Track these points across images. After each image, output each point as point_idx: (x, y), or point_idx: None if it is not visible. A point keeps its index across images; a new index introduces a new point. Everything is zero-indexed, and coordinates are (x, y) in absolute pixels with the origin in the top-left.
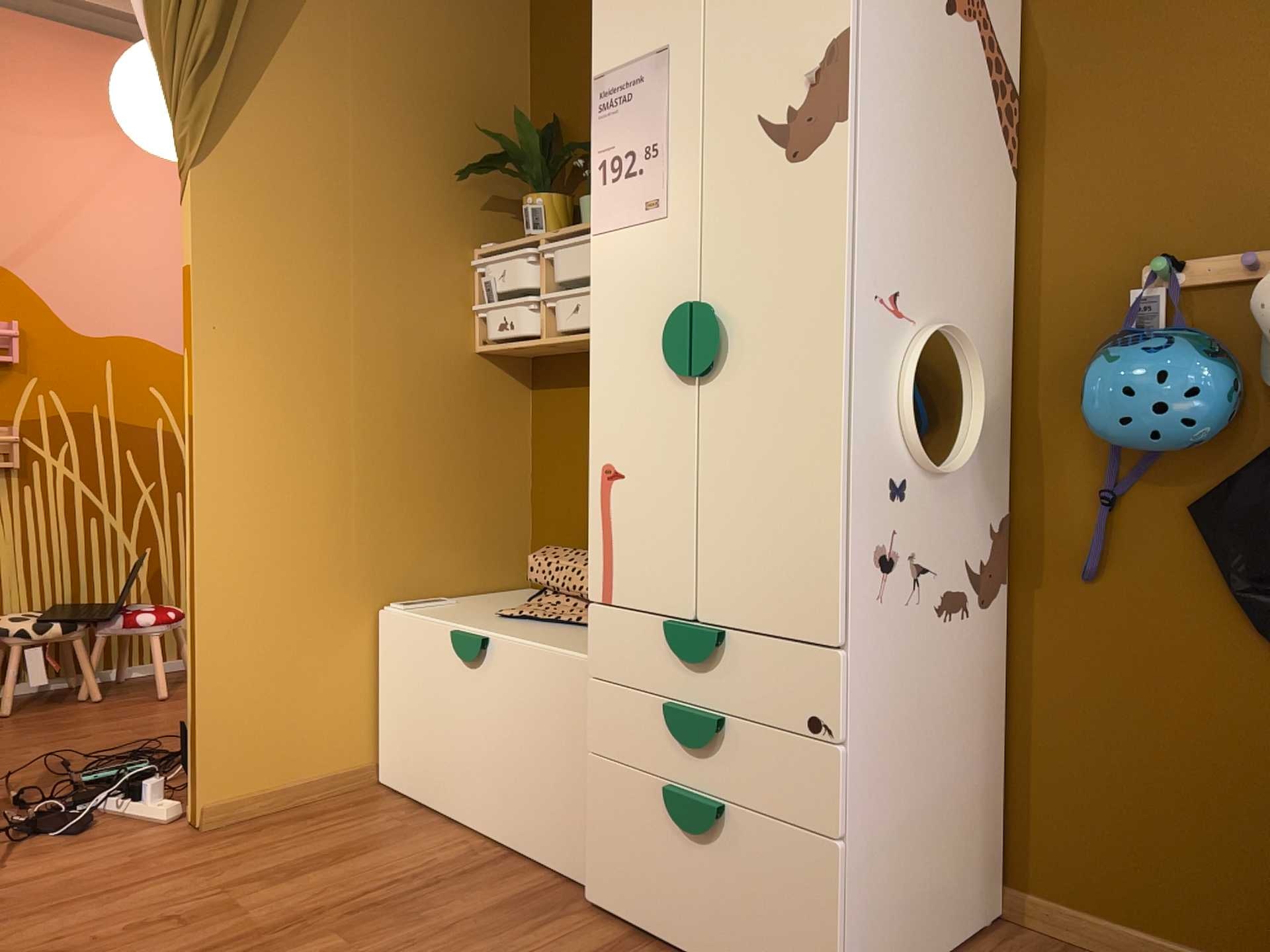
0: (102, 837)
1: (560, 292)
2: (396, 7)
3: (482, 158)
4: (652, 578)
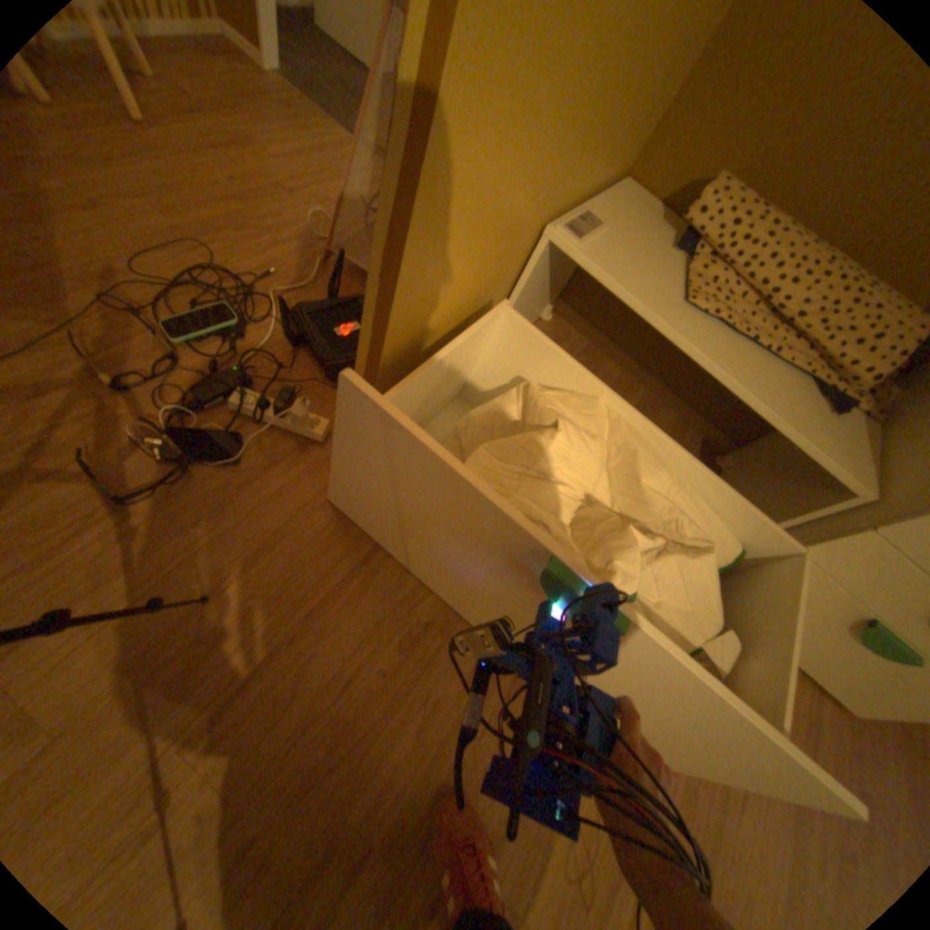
0: (277, 469)
1: None
2: None
3: None
4: None
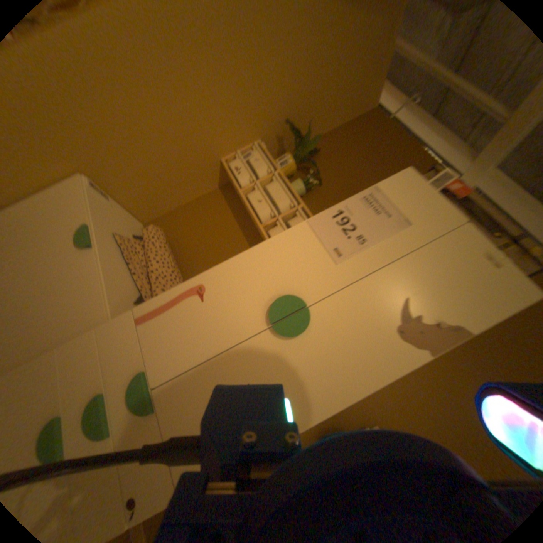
0: None
1: (261, 194)
2: (342, 59)
3: (293, 129)
4: (160, 350)
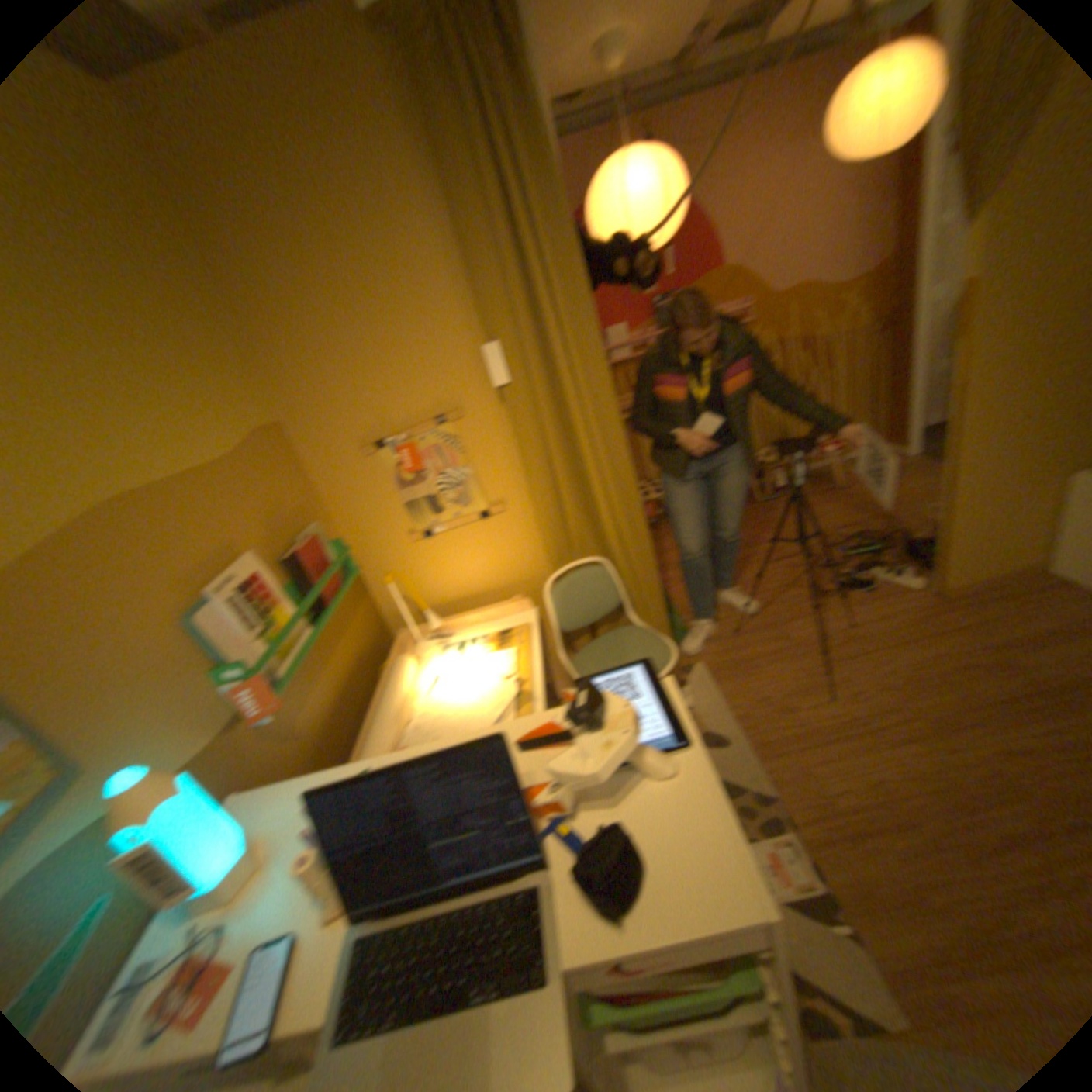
0: (892, 596)
1: None
2: None
3: None
4: None
